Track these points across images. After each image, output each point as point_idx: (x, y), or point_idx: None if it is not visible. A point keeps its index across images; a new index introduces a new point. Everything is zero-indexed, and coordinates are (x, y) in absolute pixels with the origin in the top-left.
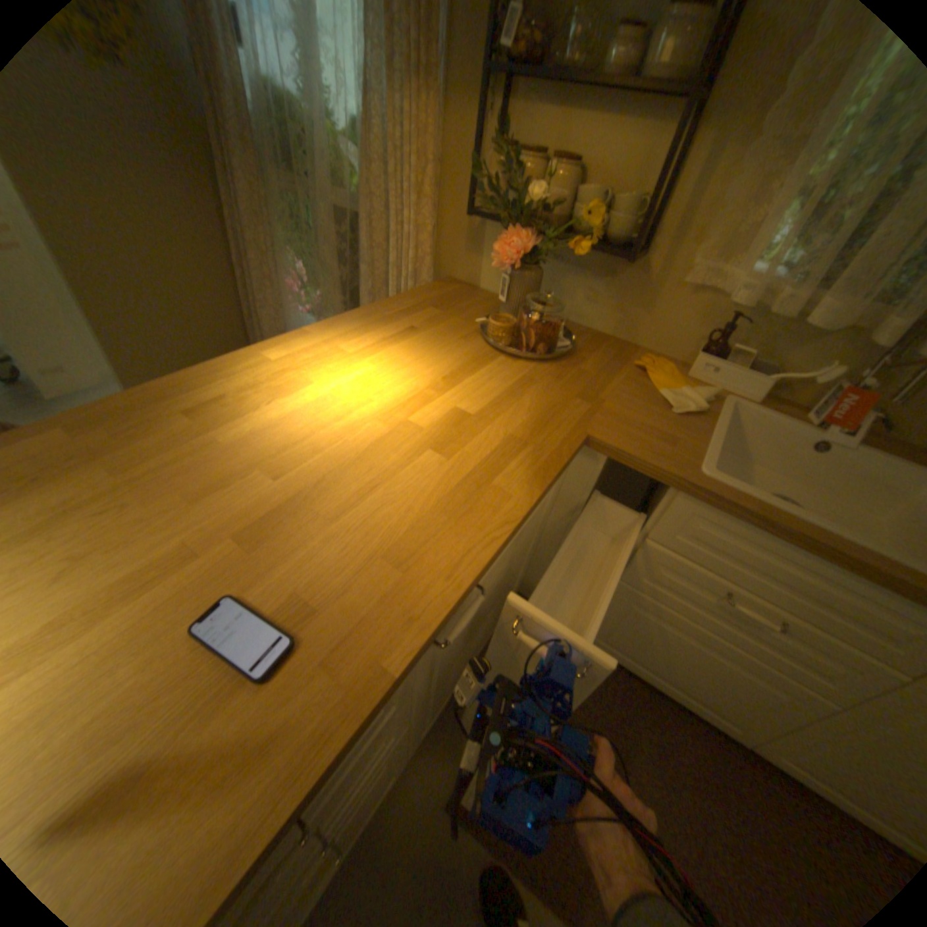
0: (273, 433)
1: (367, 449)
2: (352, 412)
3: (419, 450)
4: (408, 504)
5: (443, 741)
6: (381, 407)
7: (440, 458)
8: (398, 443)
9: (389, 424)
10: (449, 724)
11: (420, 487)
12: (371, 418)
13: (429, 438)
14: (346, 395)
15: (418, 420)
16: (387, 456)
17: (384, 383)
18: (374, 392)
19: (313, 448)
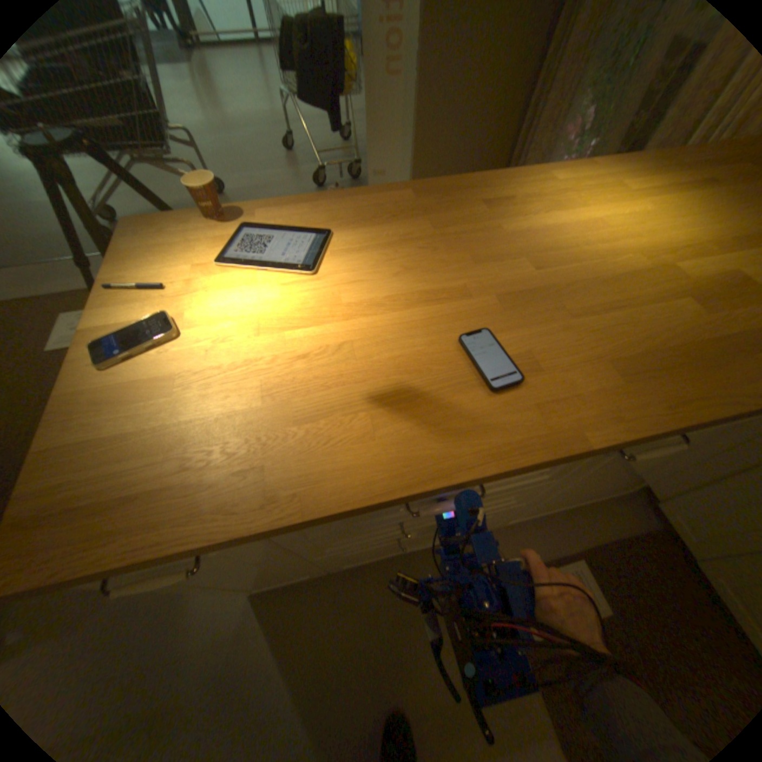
0: (545, 235)
1: (624, 274)
2: (620, 239)
3: (680, 293)
4: (652, 333)
5: (519, 539)
6: (651, 244)
7: (702, 308)
8: (659, 280)
9: (655, 261)
10: (529, 533)
11: (669, 324)
12: (637, 250)
13: (695, 286)
14: (618, 224)
15: (689, 267)
16: (643, 287)
17: (661, 223)
18: (648, 228)
19: (575, 256)
